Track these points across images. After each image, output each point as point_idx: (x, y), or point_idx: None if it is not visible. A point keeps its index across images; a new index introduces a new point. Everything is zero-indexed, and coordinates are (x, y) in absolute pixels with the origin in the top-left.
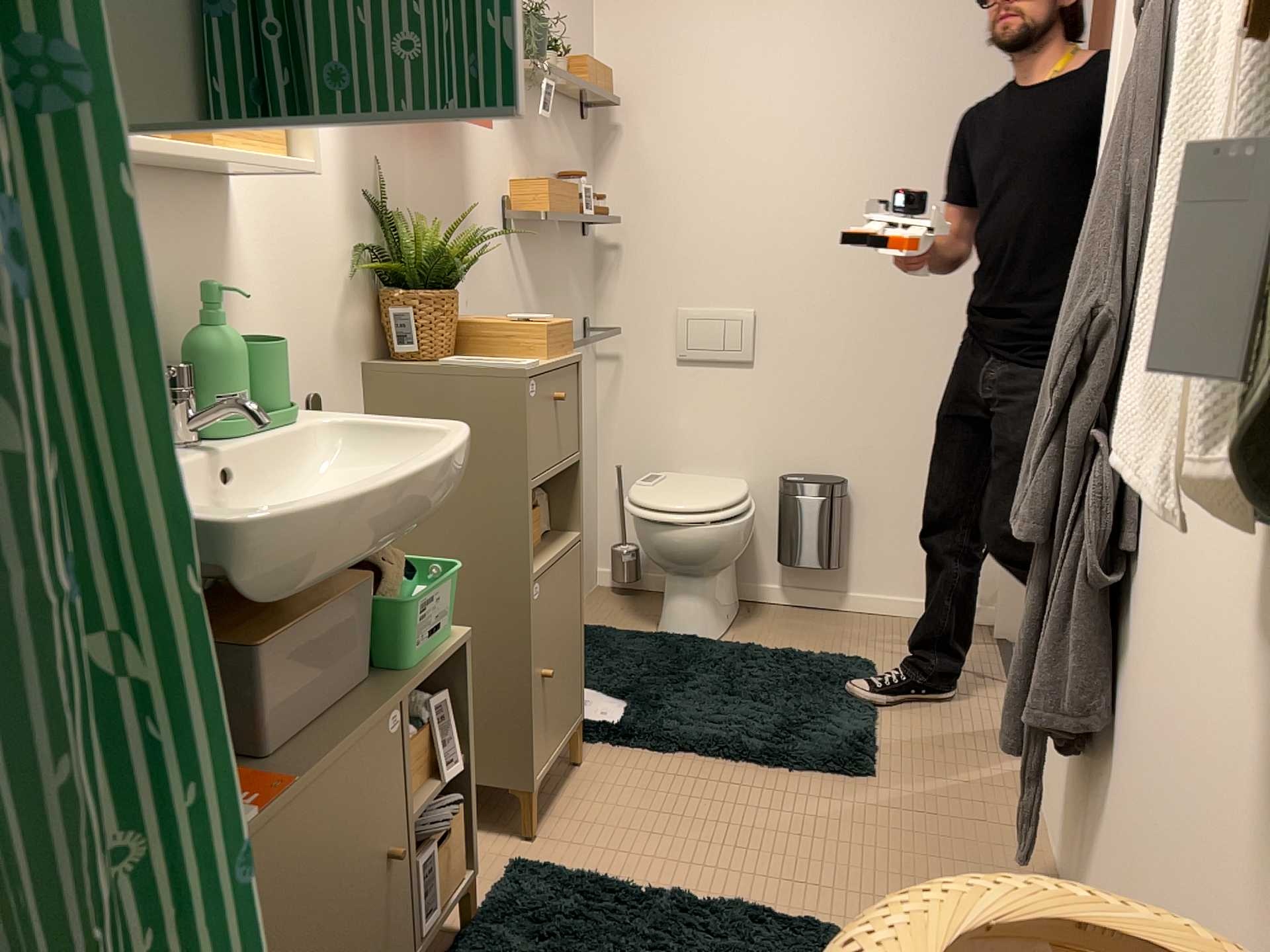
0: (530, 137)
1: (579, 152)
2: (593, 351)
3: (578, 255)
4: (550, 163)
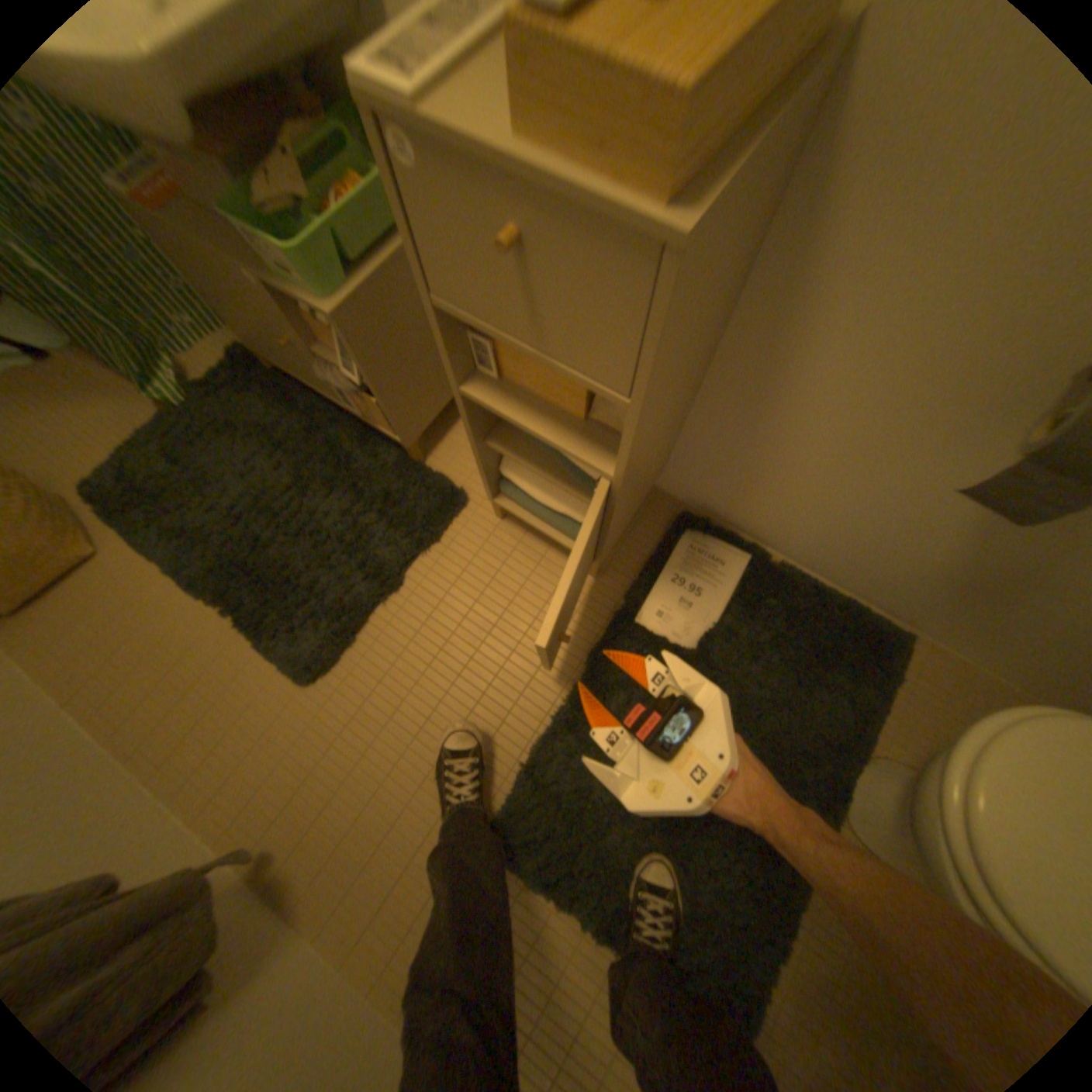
0: None
1: None
2: None
3: None
4: None
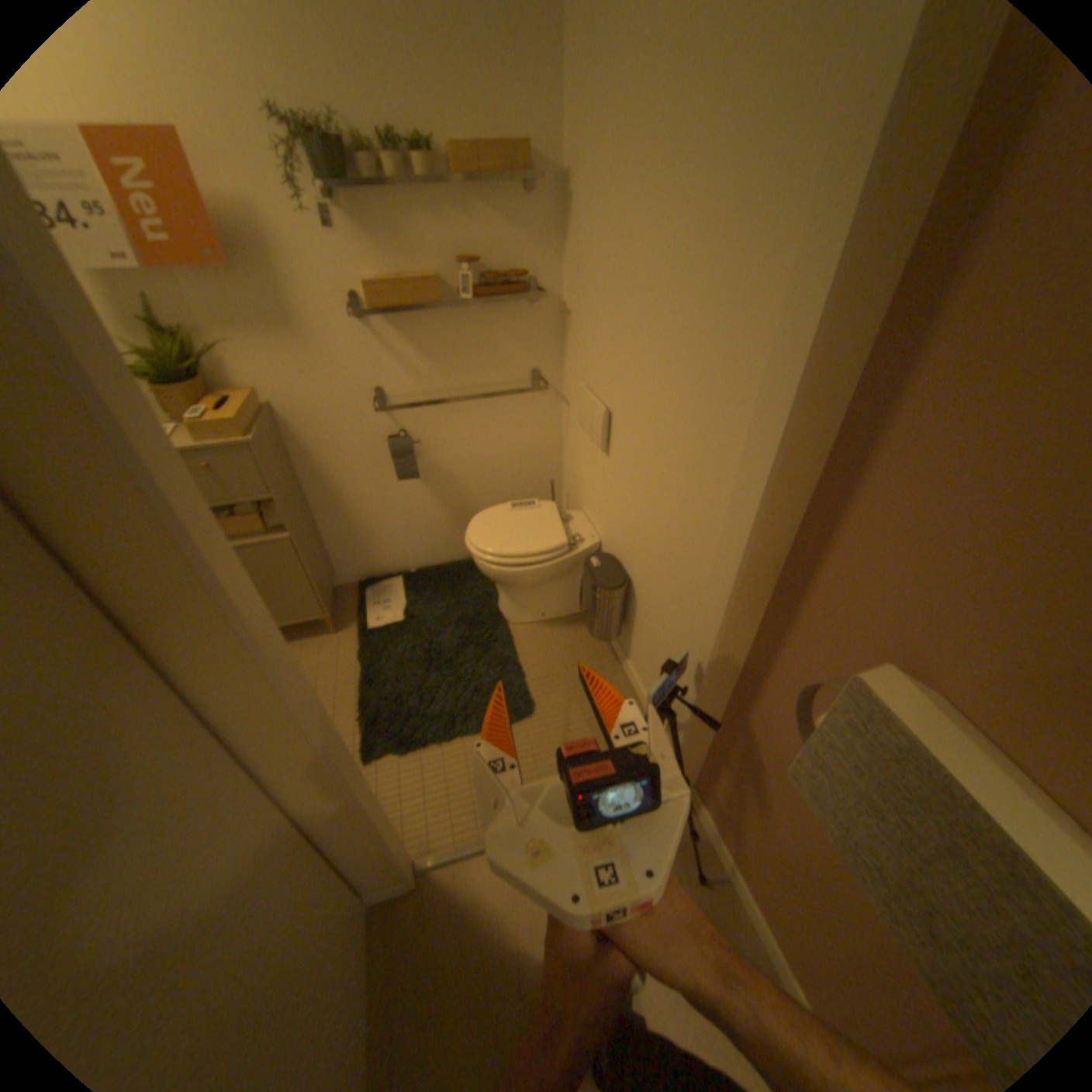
0: (391, 228)
1: (516, 220)
2: (551, 392)
3: (513, 317)
4: (440, 243)
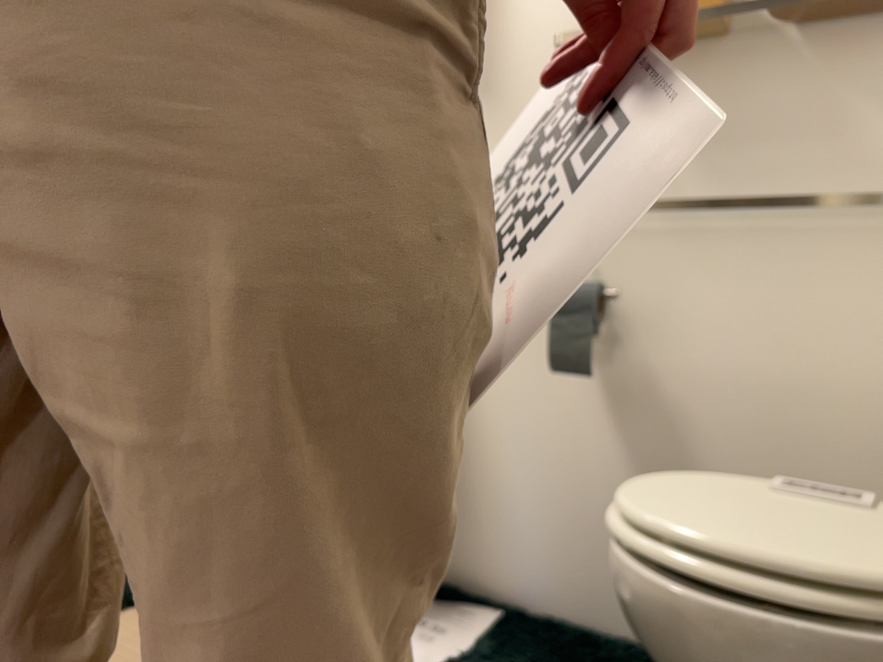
0: None
1: None
2: None
3: None
4: None
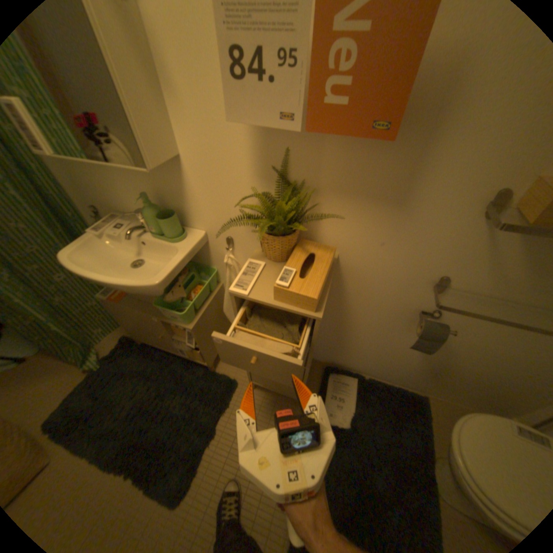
0: None
1: None
2: None
3: None
4: None
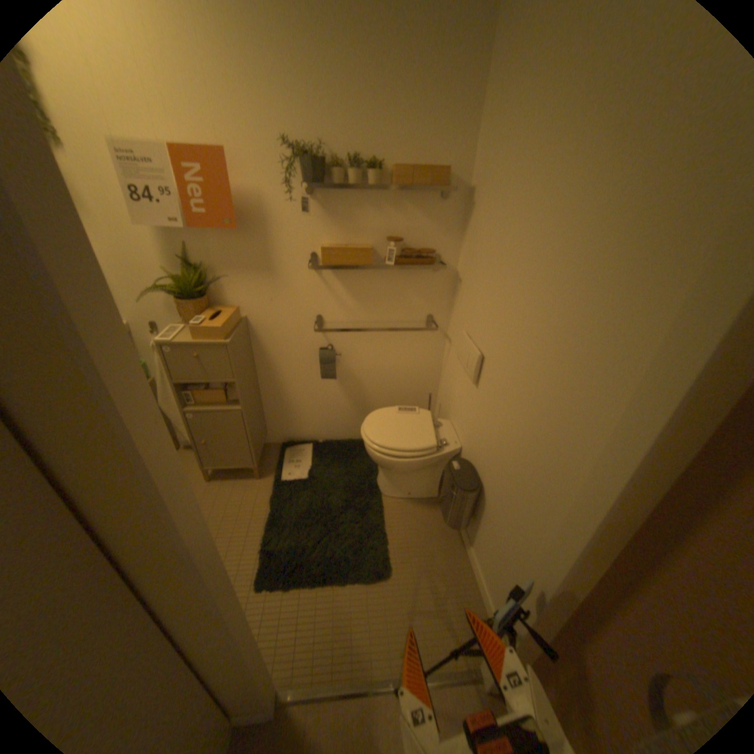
0: (347, 215)
1: (432, 216)
2: (439, 332)
3: (420, 279)
4: (377, 227)
